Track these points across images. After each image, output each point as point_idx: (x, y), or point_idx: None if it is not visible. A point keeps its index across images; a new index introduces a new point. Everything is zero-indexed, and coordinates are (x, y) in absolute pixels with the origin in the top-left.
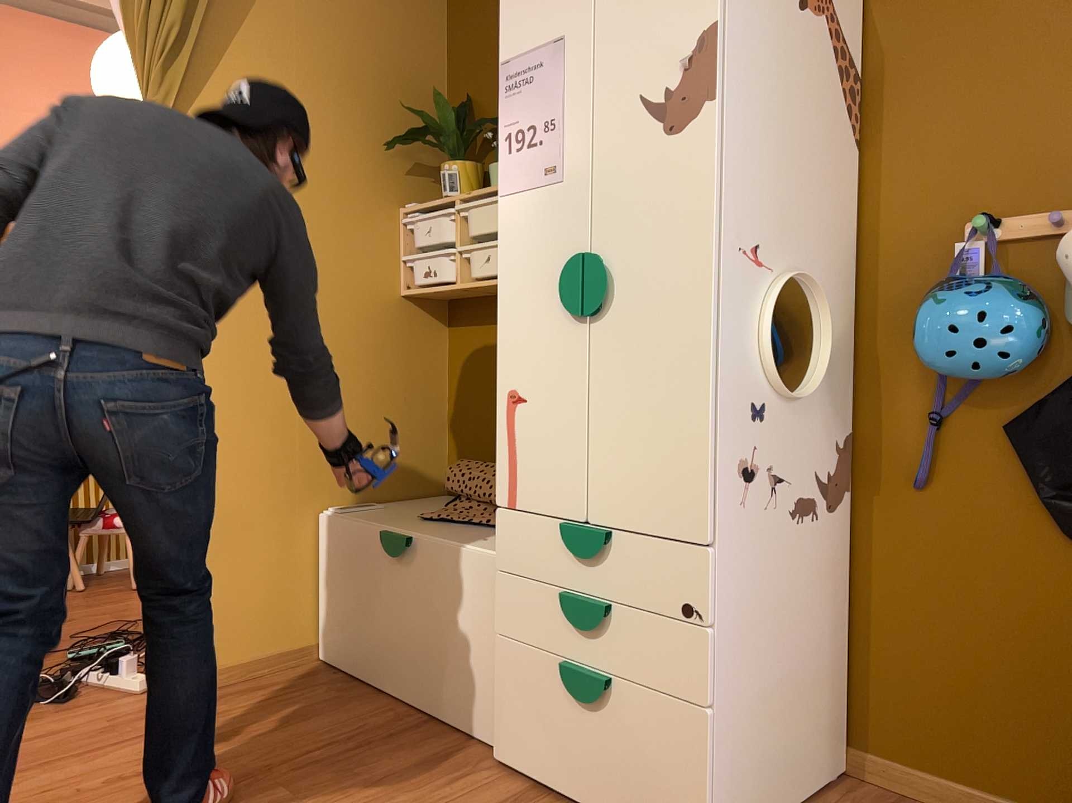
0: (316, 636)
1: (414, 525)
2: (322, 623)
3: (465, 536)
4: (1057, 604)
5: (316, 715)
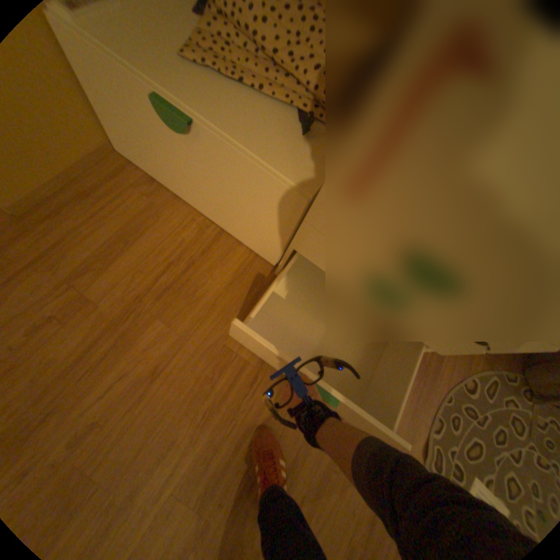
0: (106, 133)
1: (185, 82)
2: (109, 130)
3: (250, 123)
4: None
5: (146, 230)
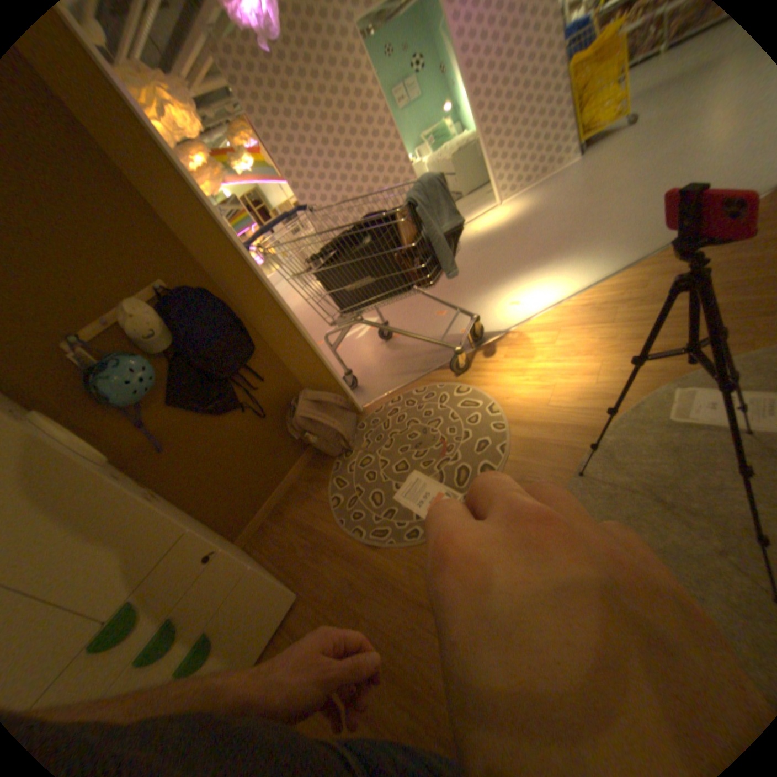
0: None
1: None
2: None
3: None
4: (234, 434)
5: None
